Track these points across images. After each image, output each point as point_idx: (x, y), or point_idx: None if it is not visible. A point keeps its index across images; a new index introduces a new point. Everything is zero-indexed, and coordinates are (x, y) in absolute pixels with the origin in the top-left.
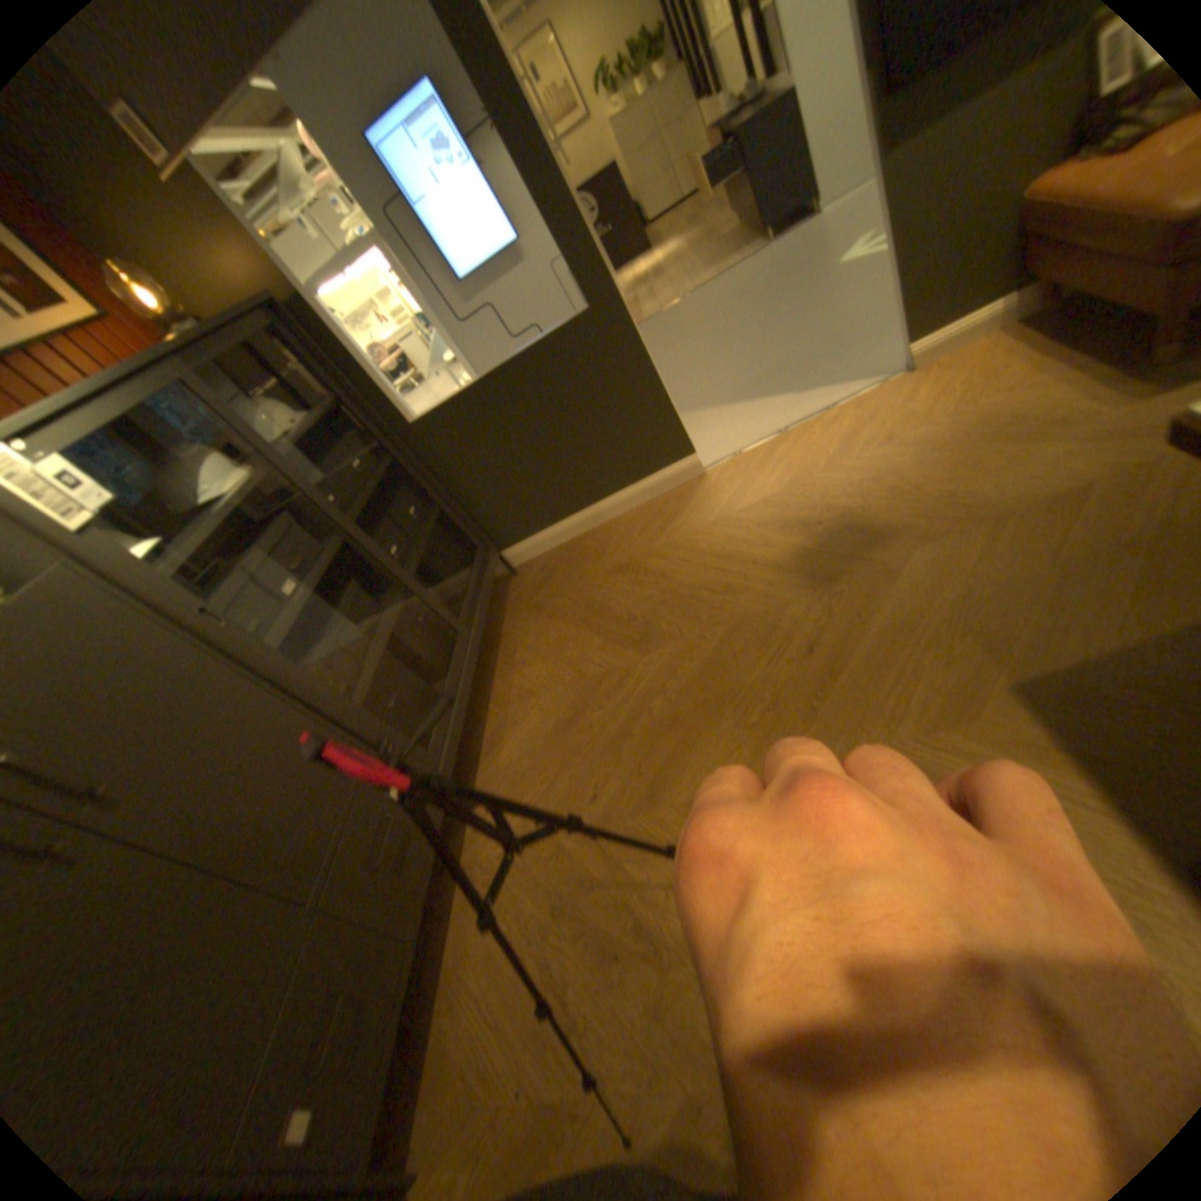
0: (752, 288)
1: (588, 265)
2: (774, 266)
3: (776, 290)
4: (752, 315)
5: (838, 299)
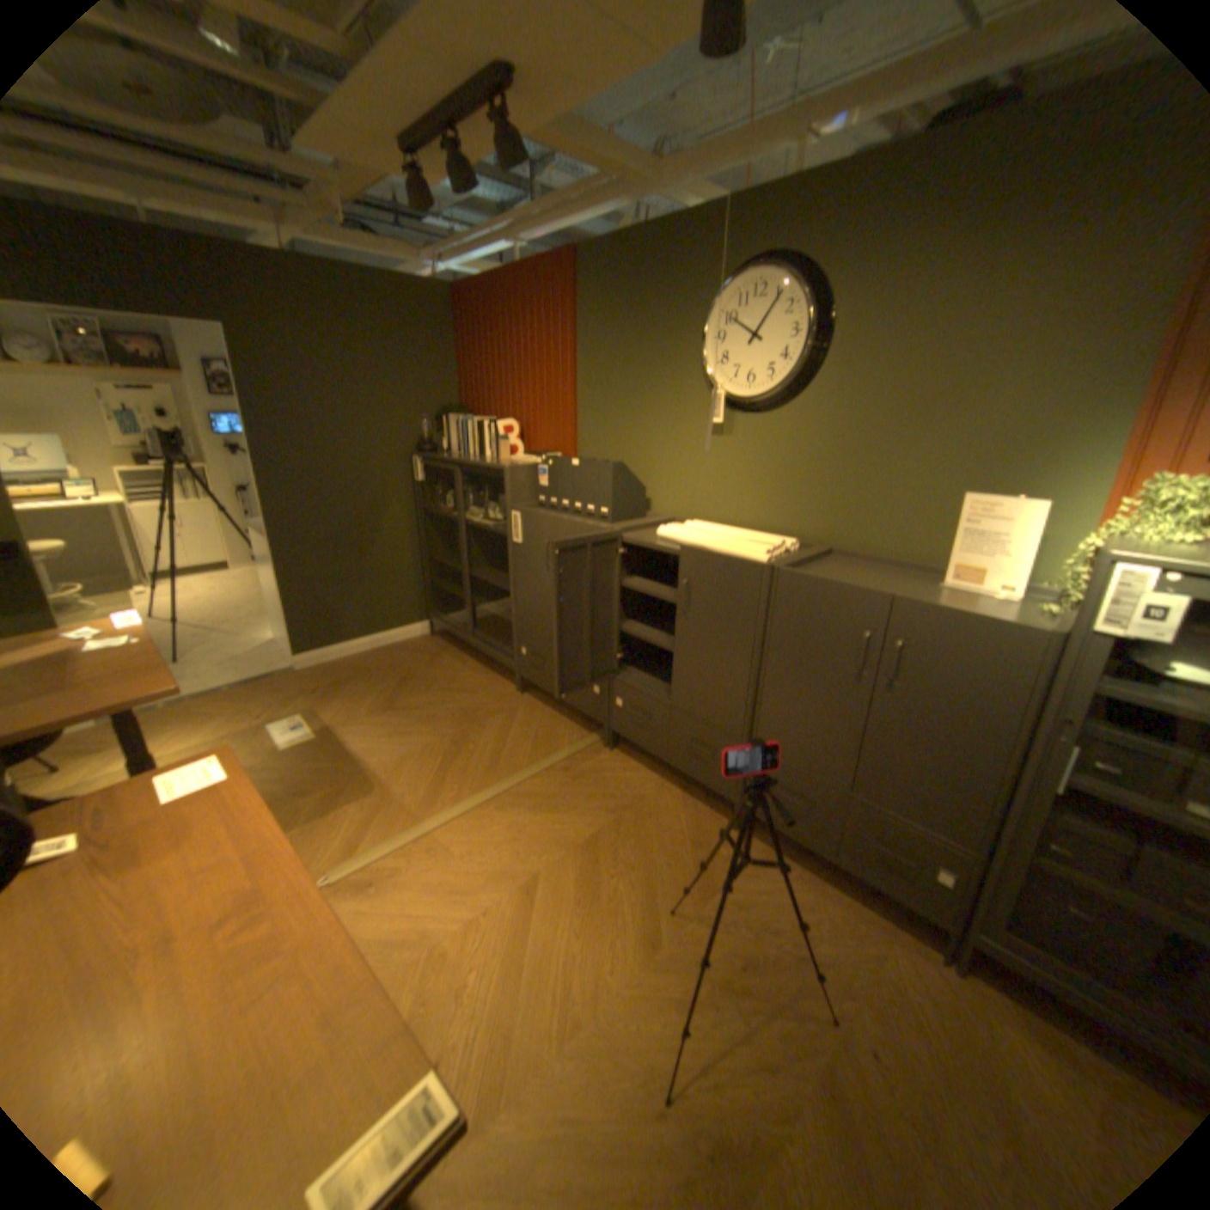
0: None
1: None
2: None
3: None
4: None
5: None
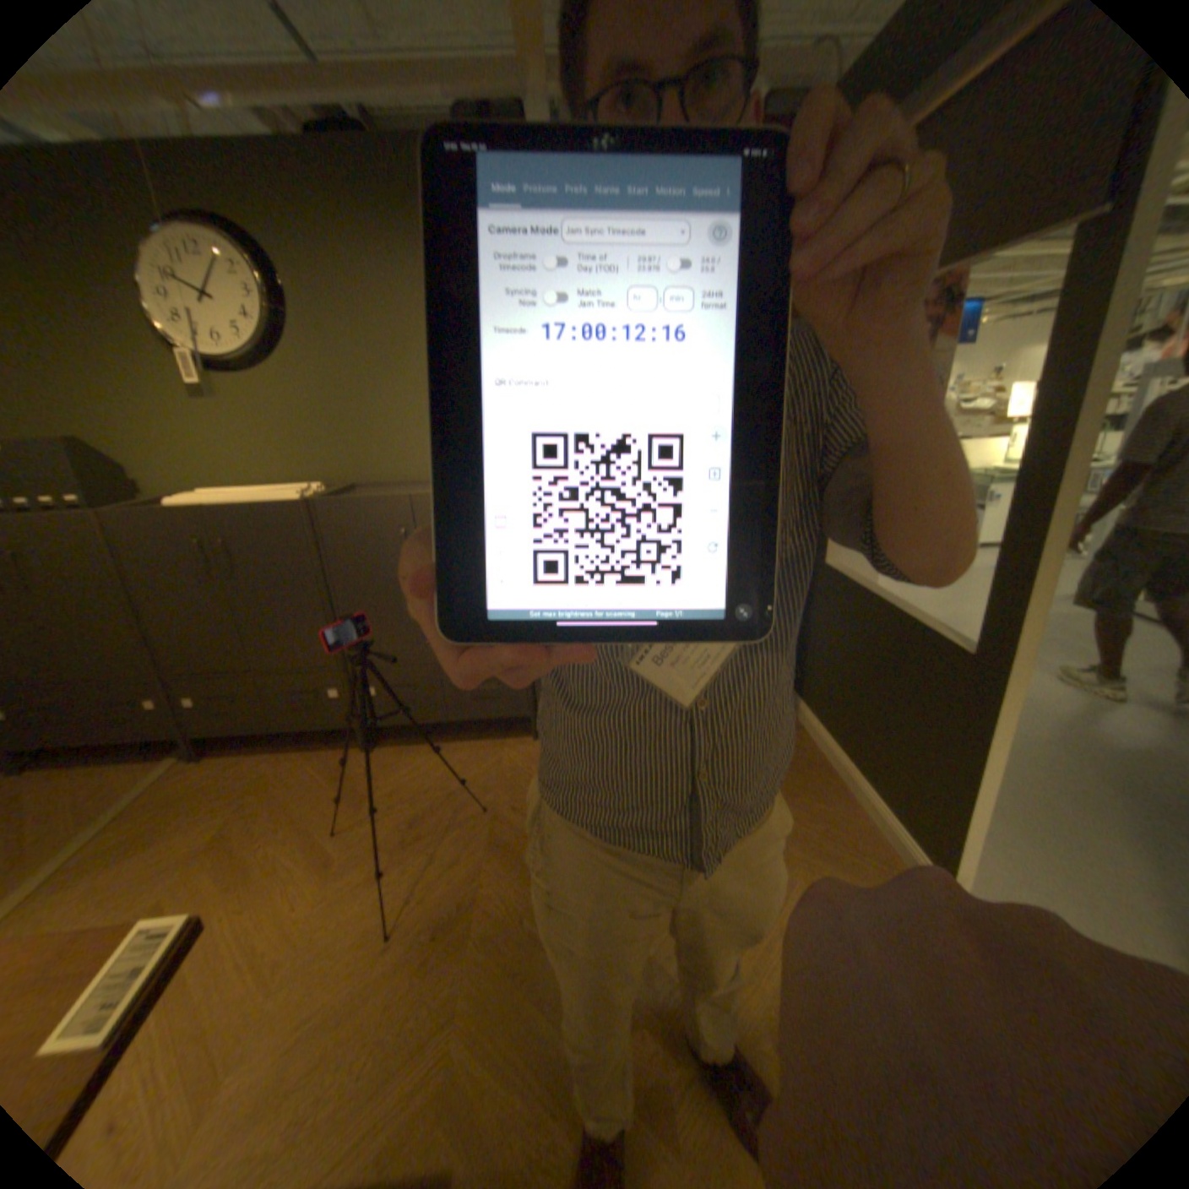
0: None
1: (1002, 627)
2: None
3: None
4: None
5: None
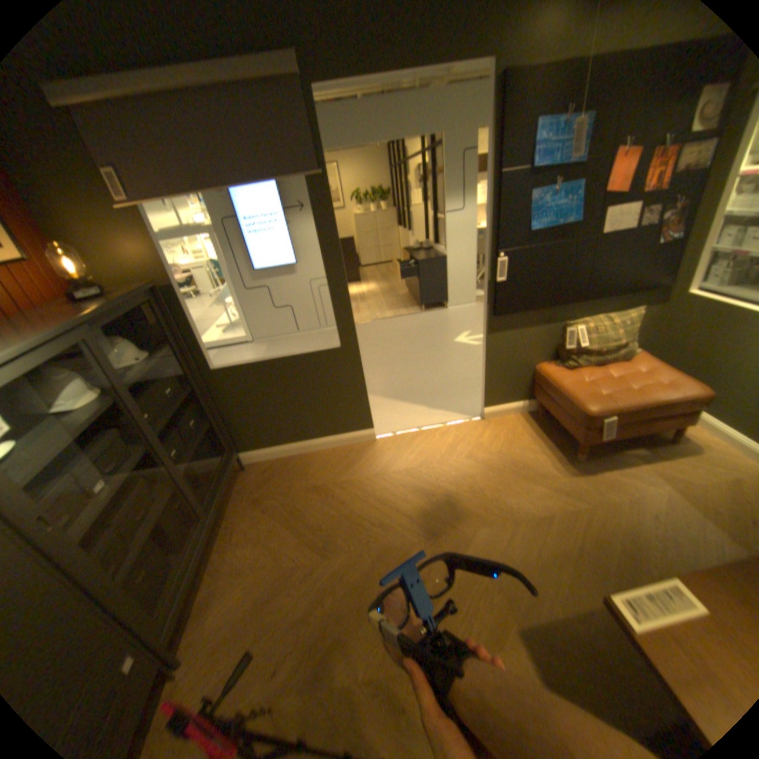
0: (410, 336)
1: (346, 331)
2: (422, 329)
3: (421, 344)
4: (408, 352)
5: (450, 364)
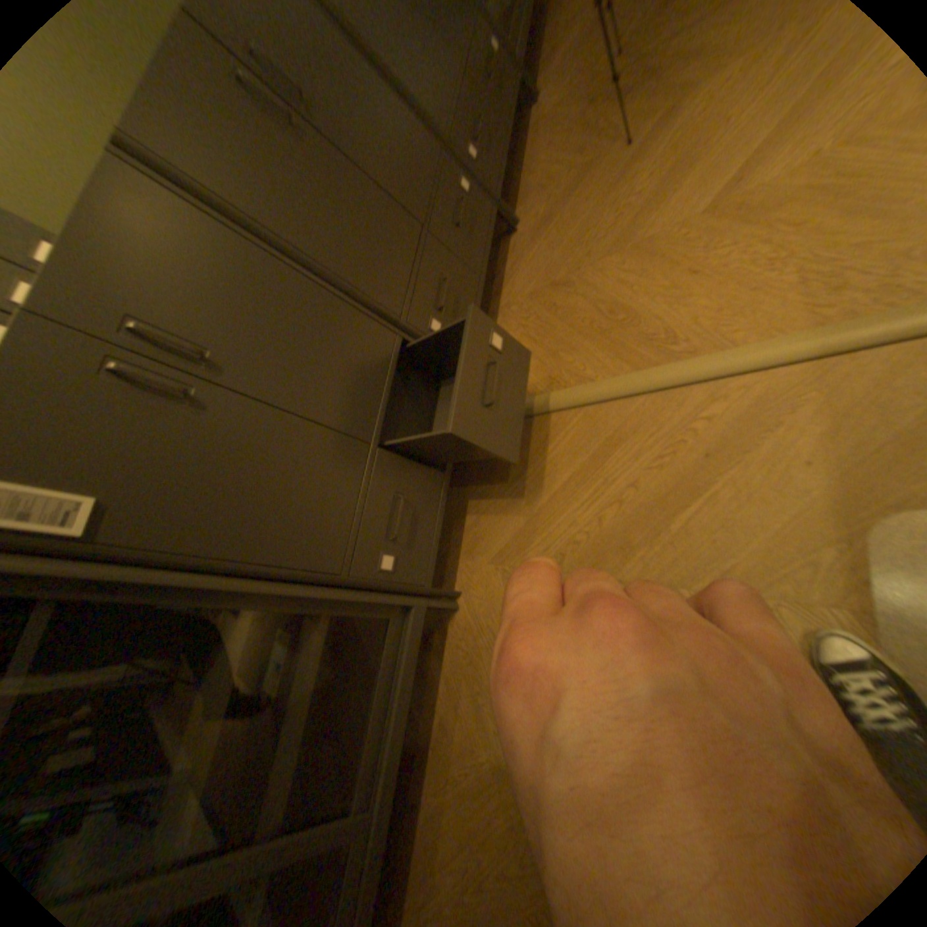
0: None
1: None
2: None
3: None
4: None
5: None
